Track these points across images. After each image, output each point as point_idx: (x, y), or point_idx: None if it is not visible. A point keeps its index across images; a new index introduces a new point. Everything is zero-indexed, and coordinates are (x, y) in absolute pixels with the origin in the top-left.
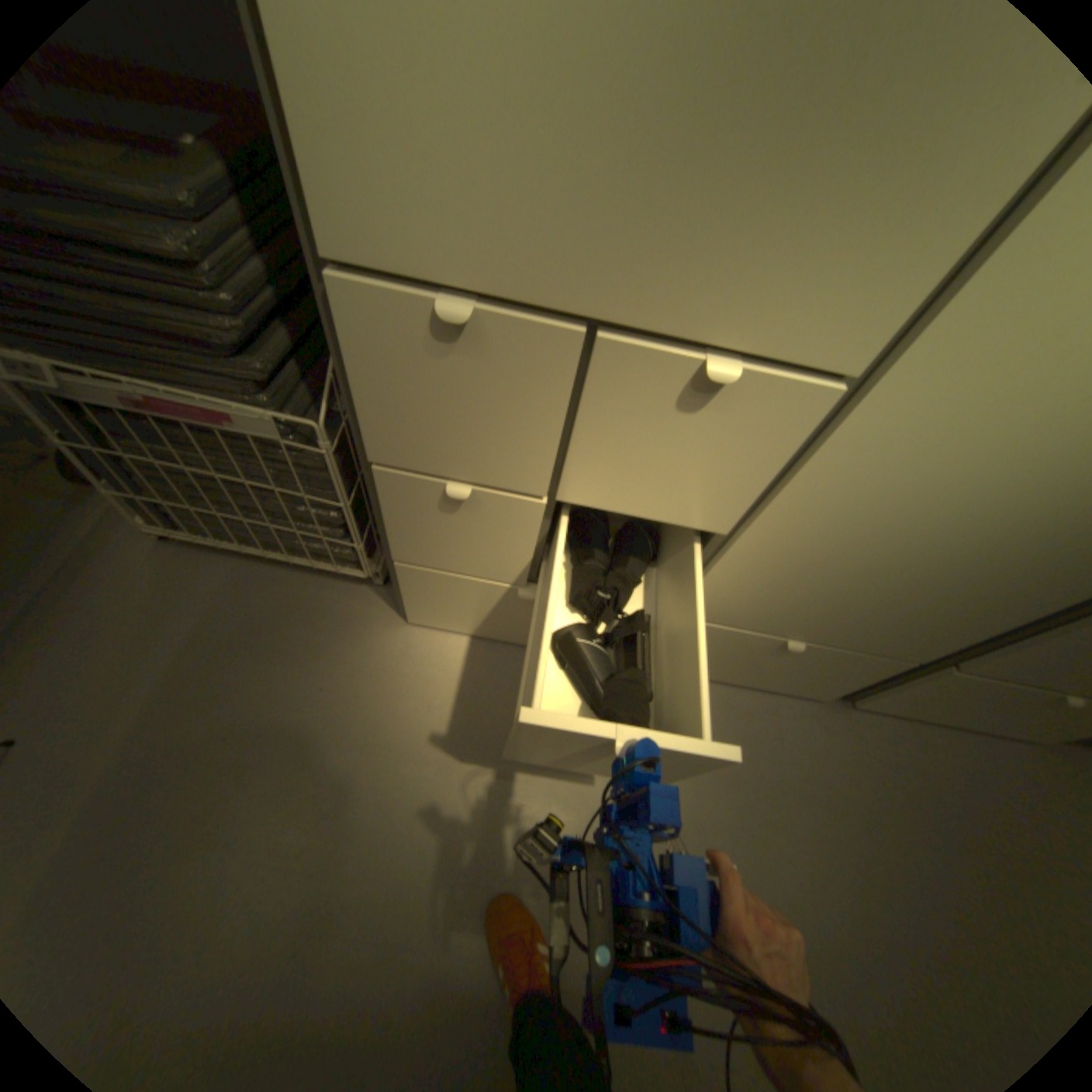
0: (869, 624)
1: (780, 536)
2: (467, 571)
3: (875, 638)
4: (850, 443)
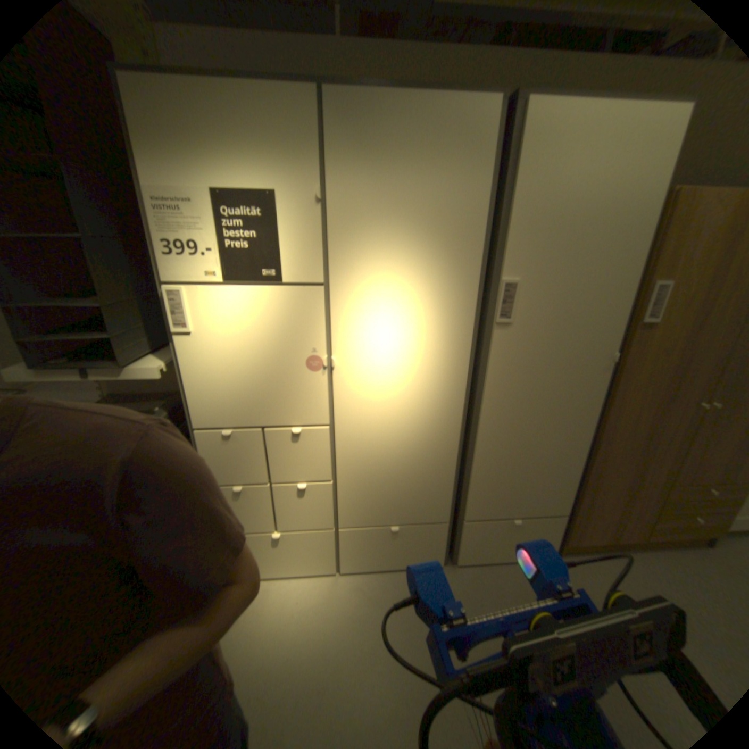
0: (409, 507)
1: (348, 476)
2: (249, 532)
3: (418, 514)
4: (341, 441)
